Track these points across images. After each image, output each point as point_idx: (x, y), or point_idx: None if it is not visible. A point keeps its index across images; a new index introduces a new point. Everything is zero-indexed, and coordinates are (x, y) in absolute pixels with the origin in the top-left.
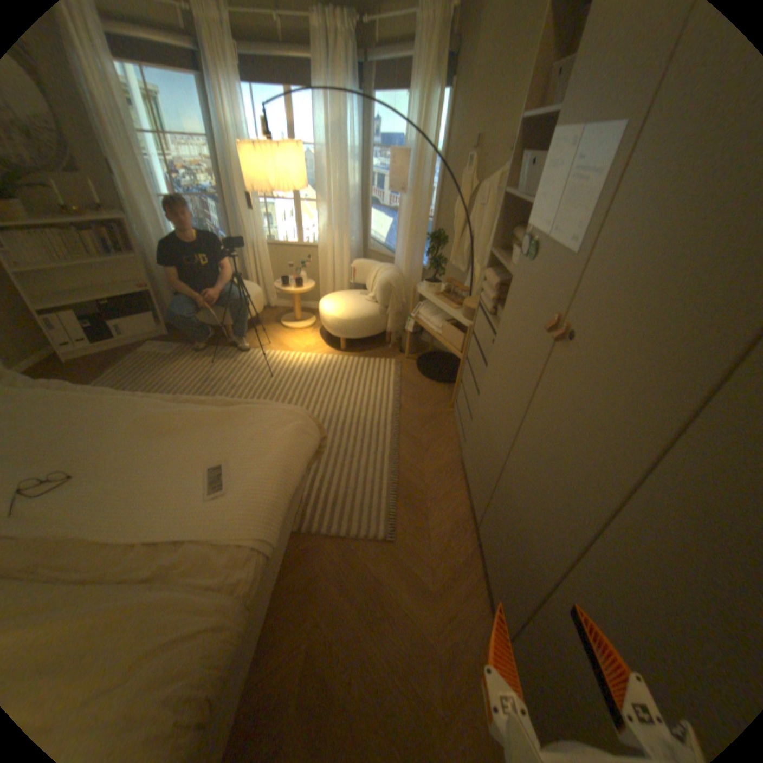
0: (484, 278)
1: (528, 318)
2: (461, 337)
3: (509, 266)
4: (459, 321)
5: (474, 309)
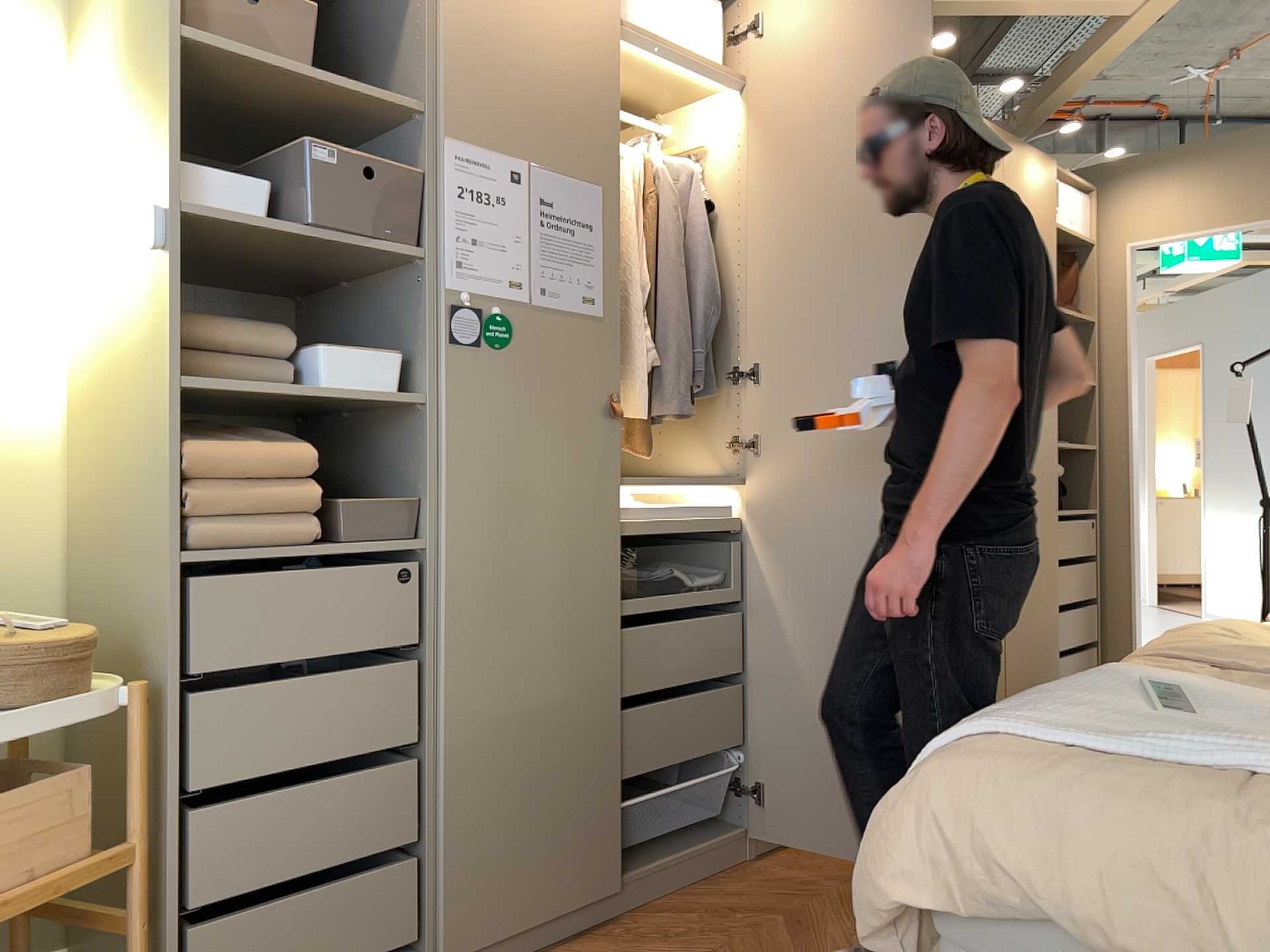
0: (186, 473)
1: (544, 433)
2: (73, 784)
3: (342, 392)
4: (61, 717)
5: (72, 640)
